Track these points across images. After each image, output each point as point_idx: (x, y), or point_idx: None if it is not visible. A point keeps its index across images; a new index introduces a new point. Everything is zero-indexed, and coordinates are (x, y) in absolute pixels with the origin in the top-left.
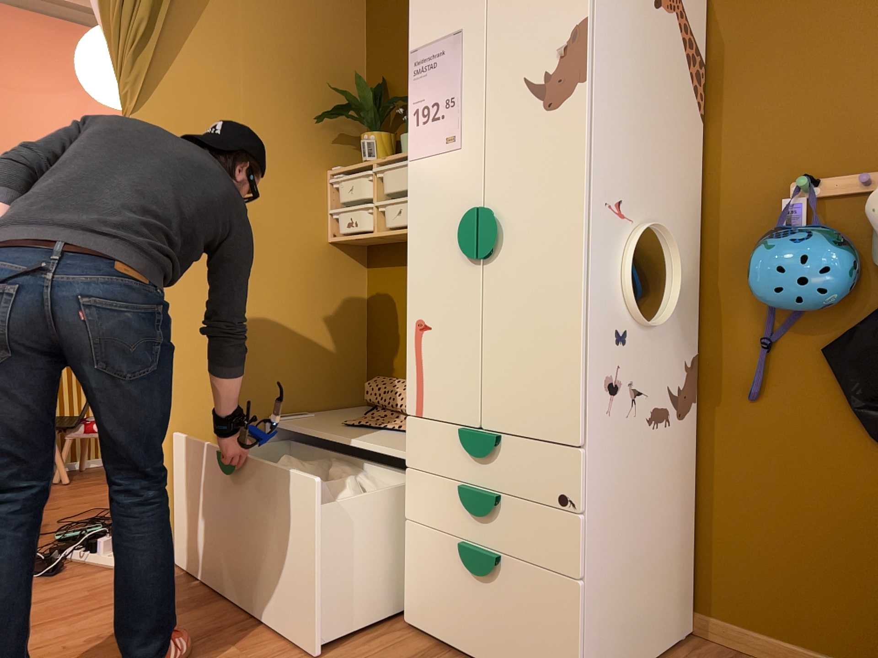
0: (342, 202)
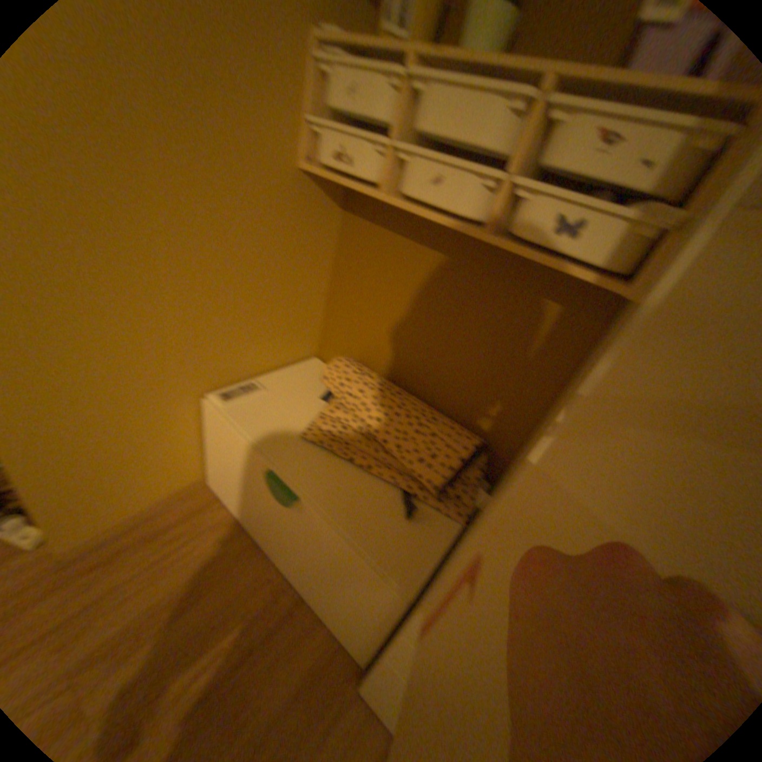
0: (328, 100)
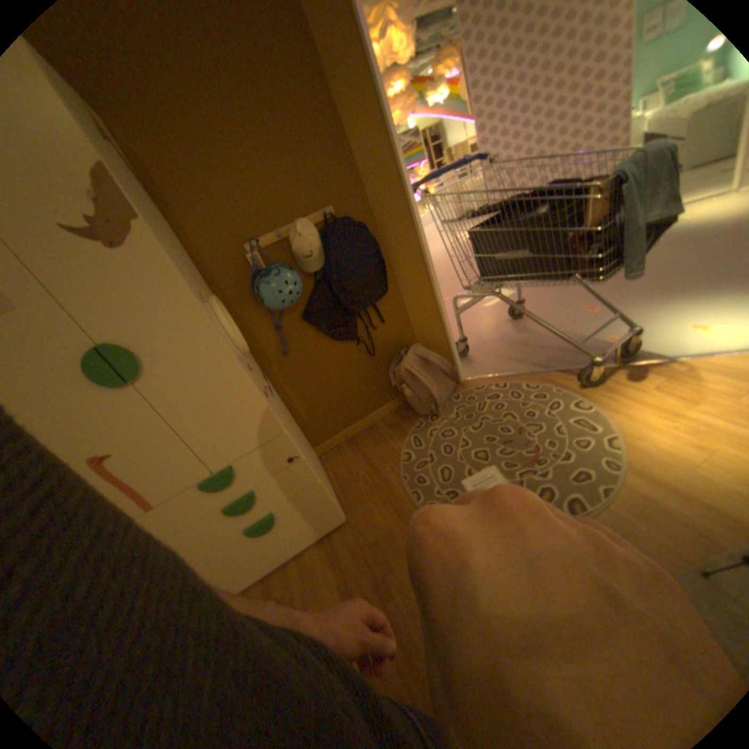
0: None
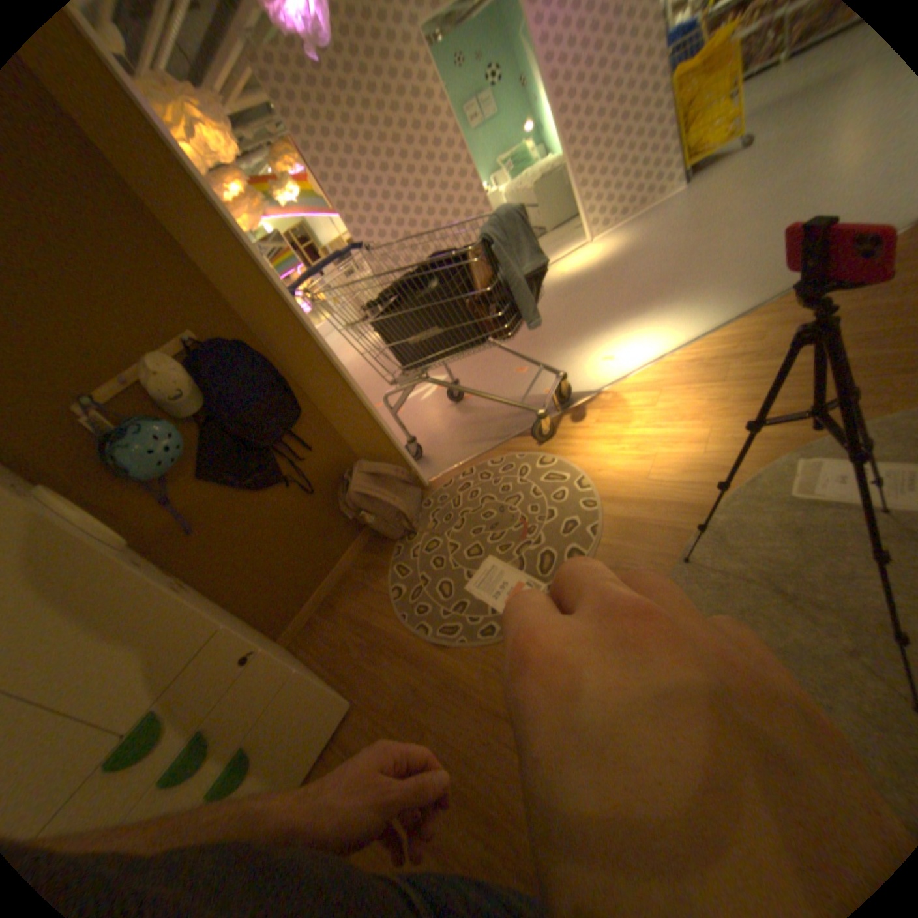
0: None
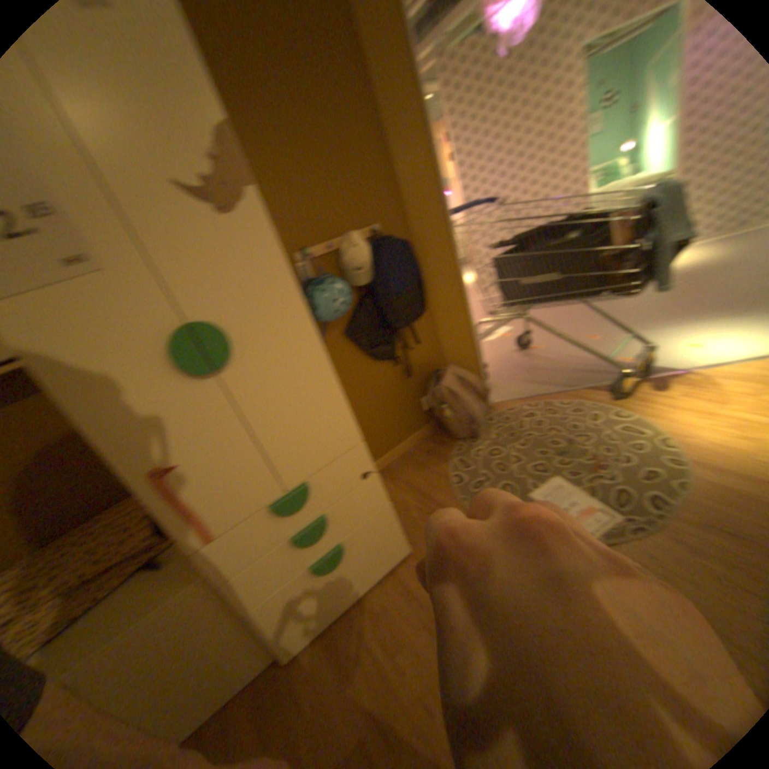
0: None
